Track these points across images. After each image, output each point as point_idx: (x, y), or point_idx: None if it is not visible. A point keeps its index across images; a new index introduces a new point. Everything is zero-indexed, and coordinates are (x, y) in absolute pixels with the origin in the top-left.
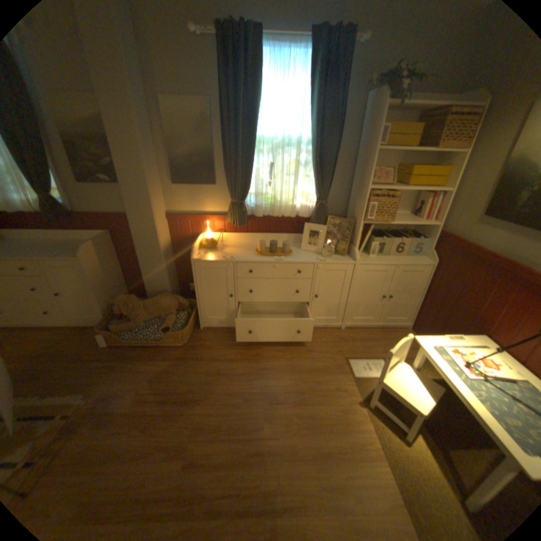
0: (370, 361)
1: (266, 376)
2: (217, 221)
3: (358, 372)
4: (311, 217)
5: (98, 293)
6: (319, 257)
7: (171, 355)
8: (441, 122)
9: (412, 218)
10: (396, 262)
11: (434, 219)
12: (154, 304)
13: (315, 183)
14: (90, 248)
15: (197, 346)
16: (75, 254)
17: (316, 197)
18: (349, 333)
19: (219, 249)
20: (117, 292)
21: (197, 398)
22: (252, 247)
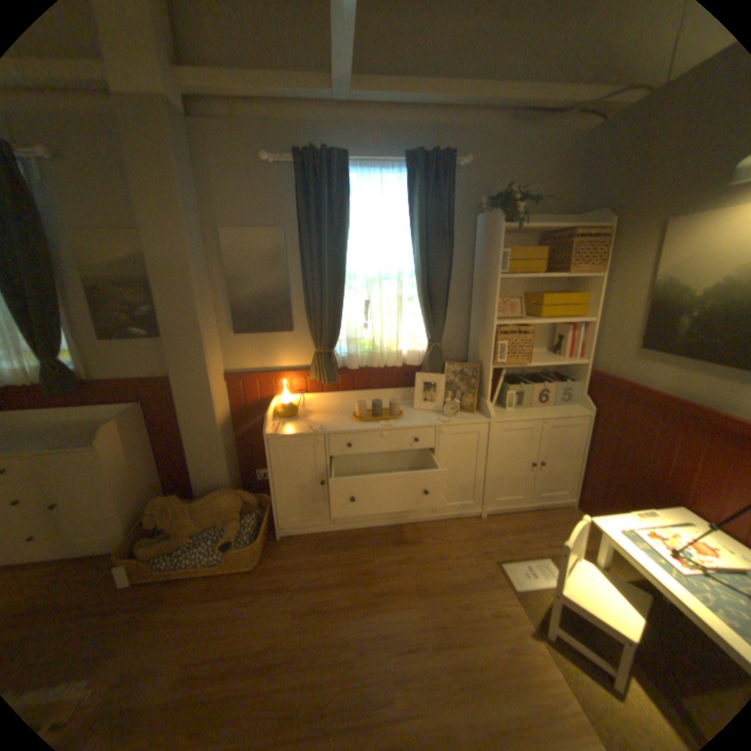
0: (533, 563)
1: (386, 606)
2: (296, 379)
3: (520, 582)
4: (422, 364)
5: (119, 499)
6: (440, 417)
7: (234, 589)
8: (567, 245)
9: (552, 357)
10: (542, 416)
11: (580, 357)
12: (206, 507)
13: (424, 322)
14: (112, 431)
15: (274, 568)
16: (89, 441)
17: (426, 339)
18: (494, 523)
19: (301, 417)
20: (147, 494)
21: (282, 658)
22: (346, 410)
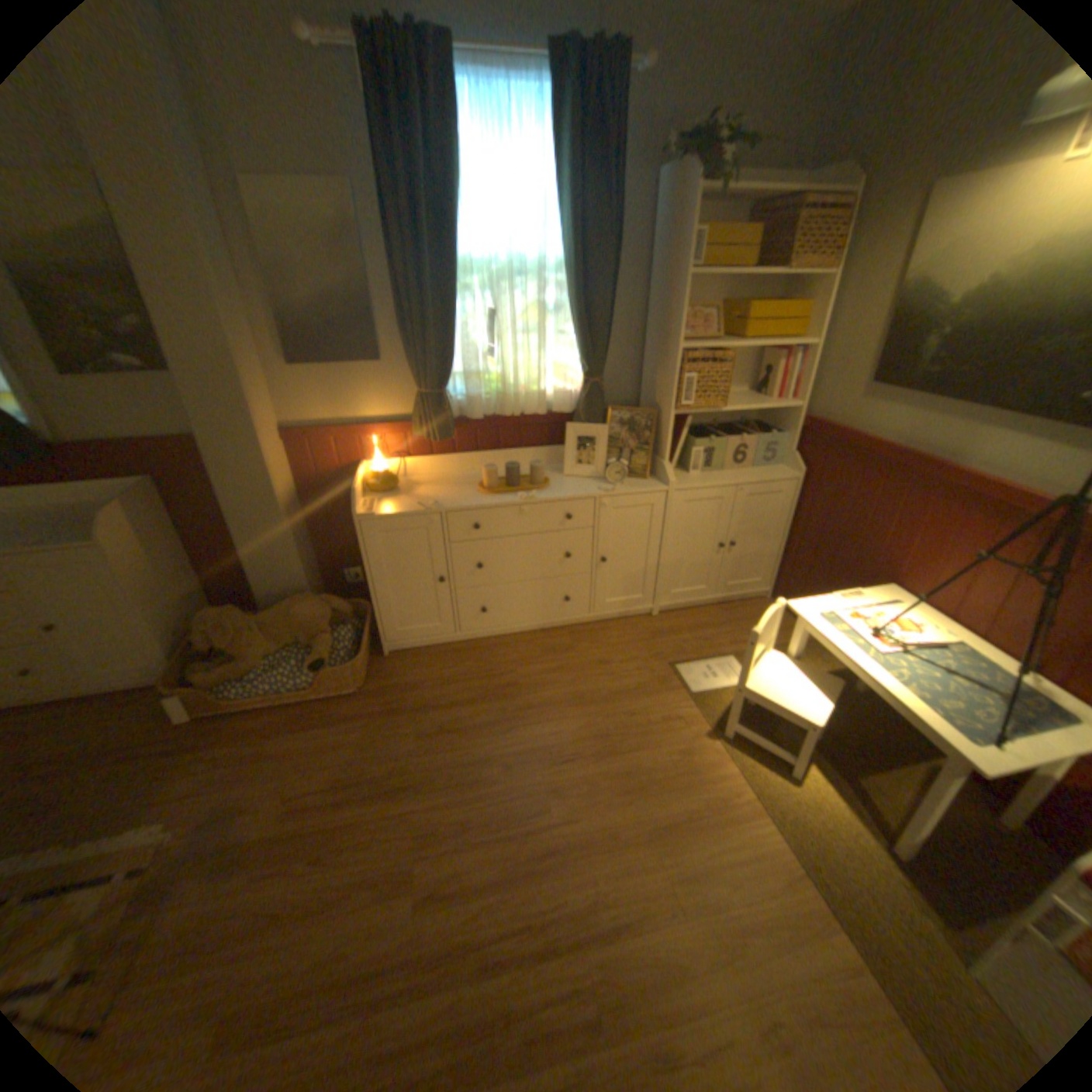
0: (713, 662)
1: (534, 720)
2: (392, 436)
3: (696, 683)
4: (576, 412)
5: (151, 613)
6: (601, 486)
7: (336, 715)
8: (790, 223)
9: (754, 398)
10: (736, 481)
11: (792, 398)
12: (281, 618)
13: (578, 346)
14: (120, 518)
15: (386, 688)
16: (86, 533)
17: (582, 373)
18: (668, 620)
19: (405, 491)
20: (189, 608)
21: (411, 782)
22: (469, 481)
